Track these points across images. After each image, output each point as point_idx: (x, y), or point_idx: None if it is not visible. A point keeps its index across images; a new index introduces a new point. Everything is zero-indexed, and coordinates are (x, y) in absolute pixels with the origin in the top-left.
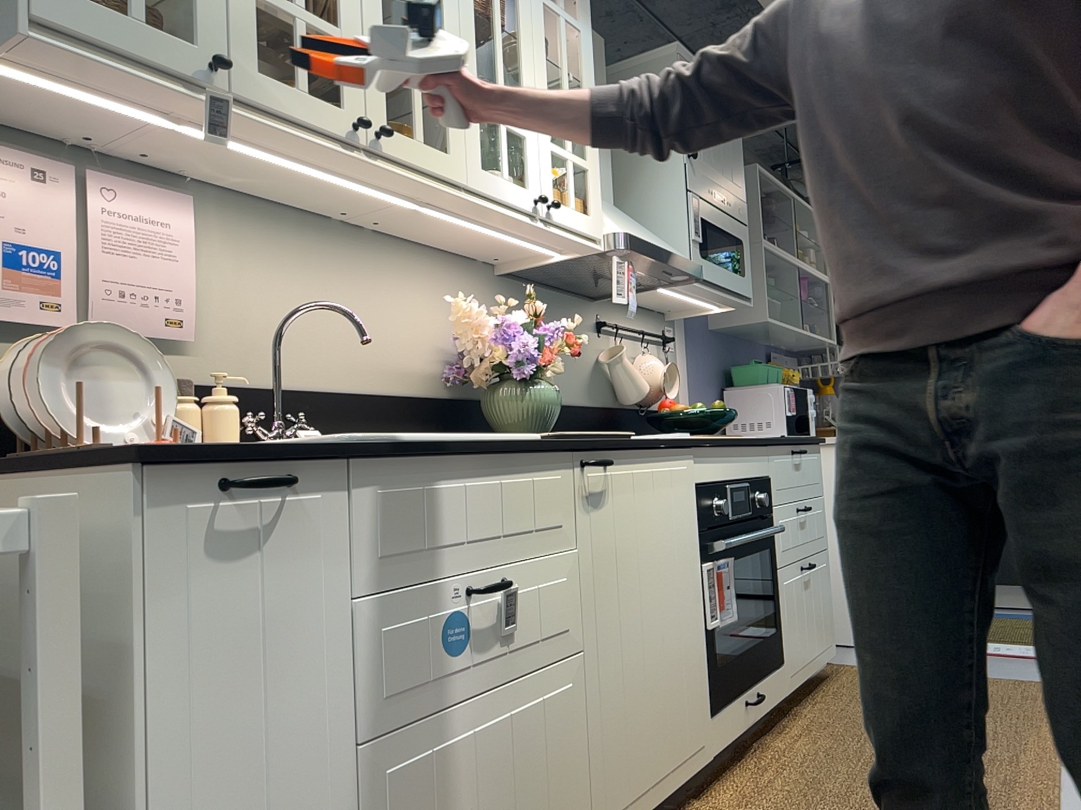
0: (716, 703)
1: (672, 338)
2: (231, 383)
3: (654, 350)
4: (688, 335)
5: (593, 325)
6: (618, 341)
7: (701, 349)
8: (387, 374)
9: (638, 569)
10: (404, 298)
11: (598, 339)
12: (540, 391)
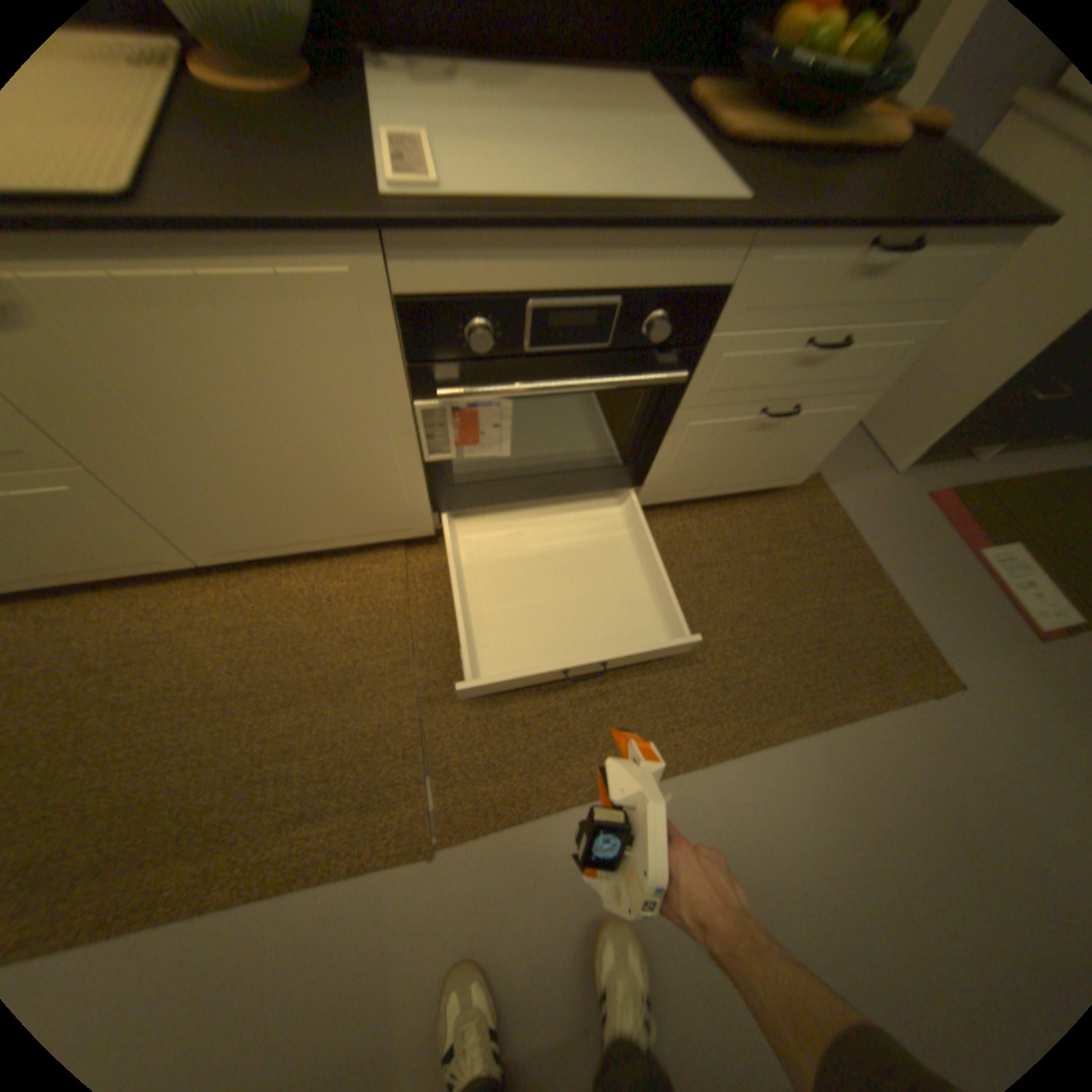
0: (444, 508)
1: None
2: None
3: None
4: None
5: None
6: None
7: None
8: None
9: (197, 405)
10: None
11: None
12: None
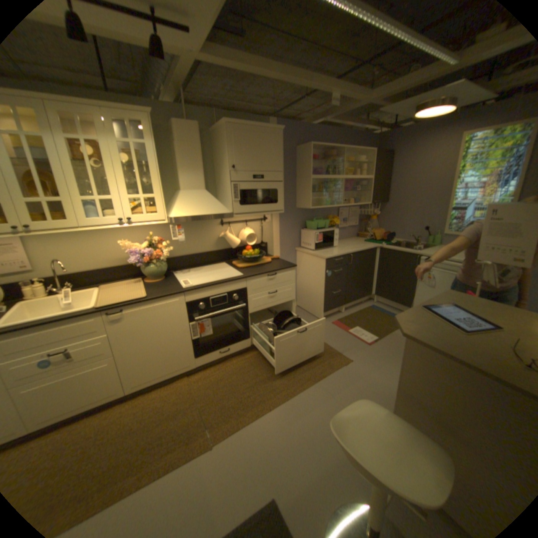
0: (198, 355)
1: (264, 219)
2: (50, 276)
3: (255, 224)
4: (279, 214)
5: (217, 224)
6: (230, 227)
7: (287, 217)
8: (112, 261)
9: (144, 333)
10: (116, 238)
11: (220, 228)
12: (153, 267)
